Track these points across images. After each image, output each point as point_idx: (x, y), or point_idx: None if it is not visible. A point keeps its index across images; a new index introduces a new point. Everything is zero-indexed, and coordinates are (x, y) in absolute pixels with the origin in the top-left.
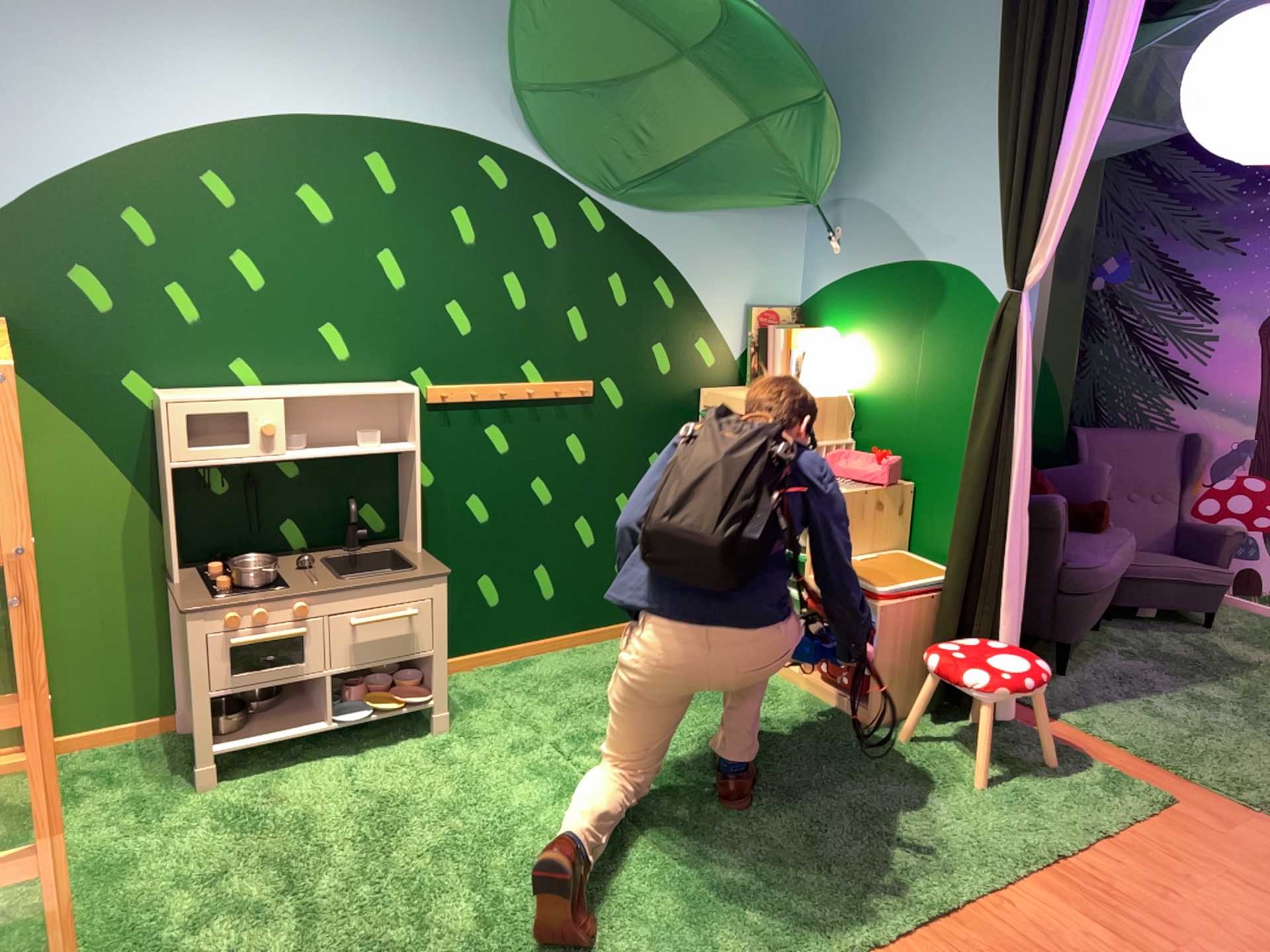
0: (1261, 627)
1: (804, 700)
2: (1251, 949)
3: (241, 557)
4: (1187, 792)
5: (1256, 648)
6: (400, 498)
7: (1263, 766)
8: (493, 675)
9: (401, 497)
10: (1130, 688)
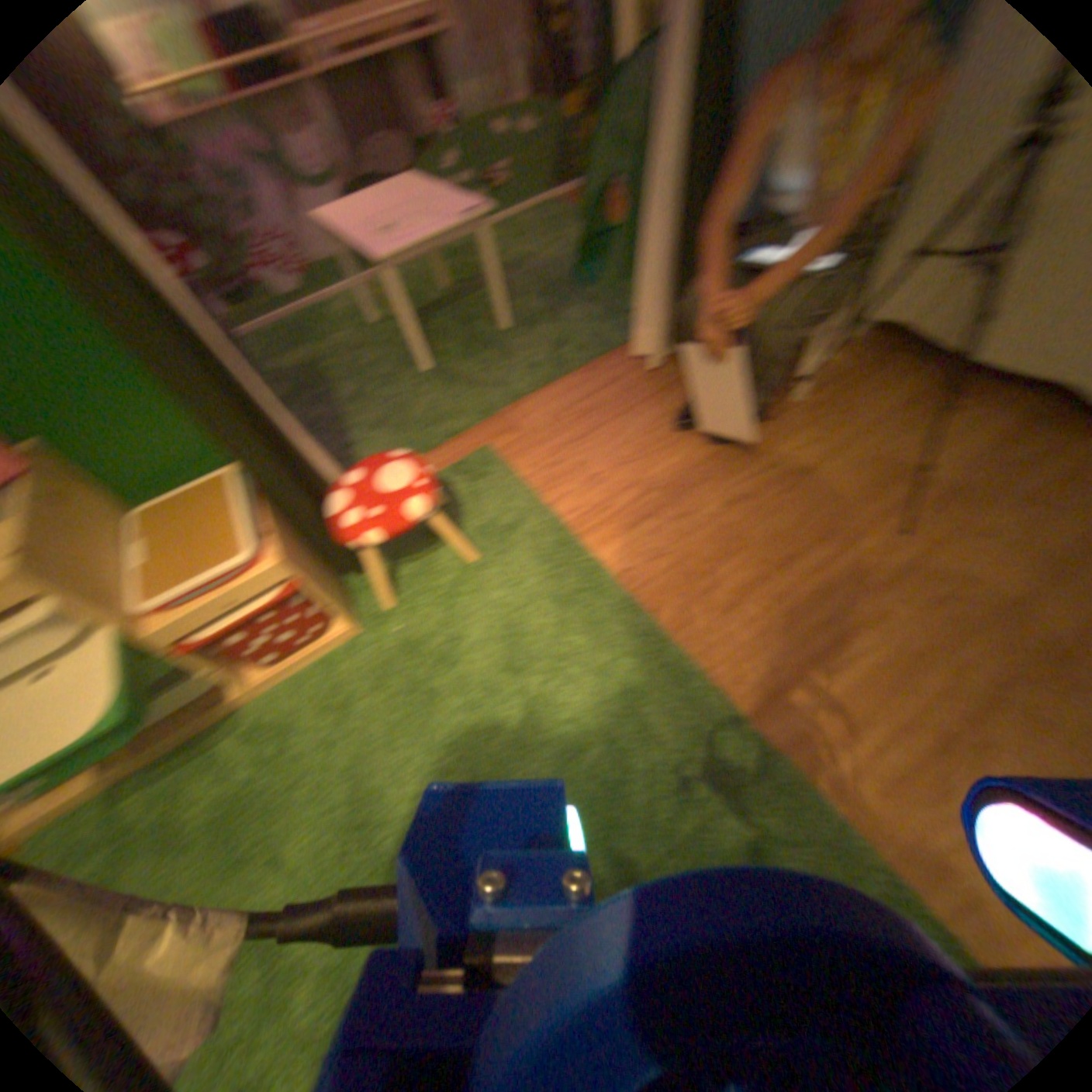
0: (270, 334)
1: (296, 688)
2: (655, 453)
3: None
4: (484, 433)
5: (298, 345)
6: None
7: (457, 388)
8: None
9: None
10: (338, 423)
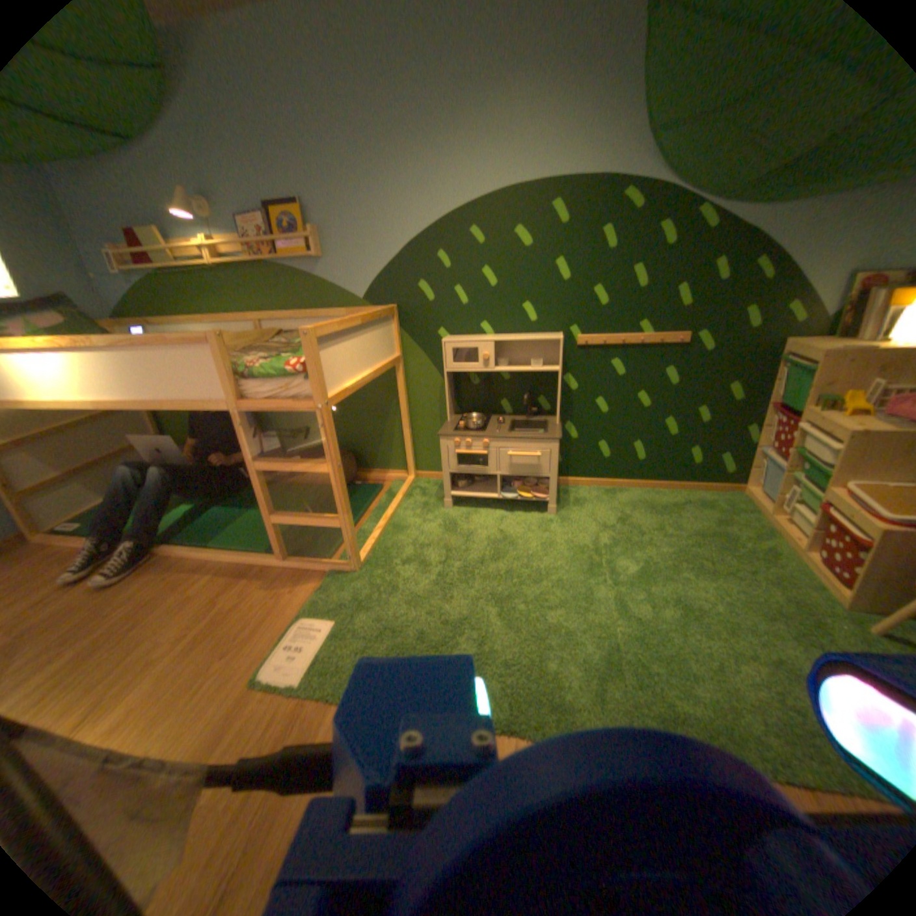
0: None
1: (796, 571)
2: None
3: (477, 412)
4: None
5: None
6: (553, 393)
7: None
8: (594, 491)
9: (555, 393)
10: None
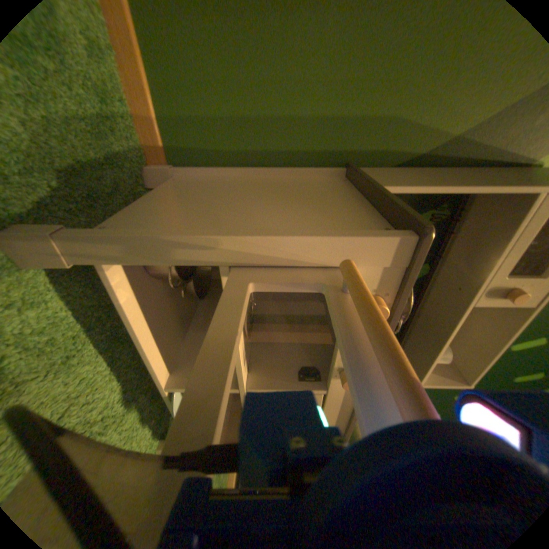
0: None
1: None
2: None
3: None
4: None
5: None
6: None
7: None
8: None
9: None
10: None
